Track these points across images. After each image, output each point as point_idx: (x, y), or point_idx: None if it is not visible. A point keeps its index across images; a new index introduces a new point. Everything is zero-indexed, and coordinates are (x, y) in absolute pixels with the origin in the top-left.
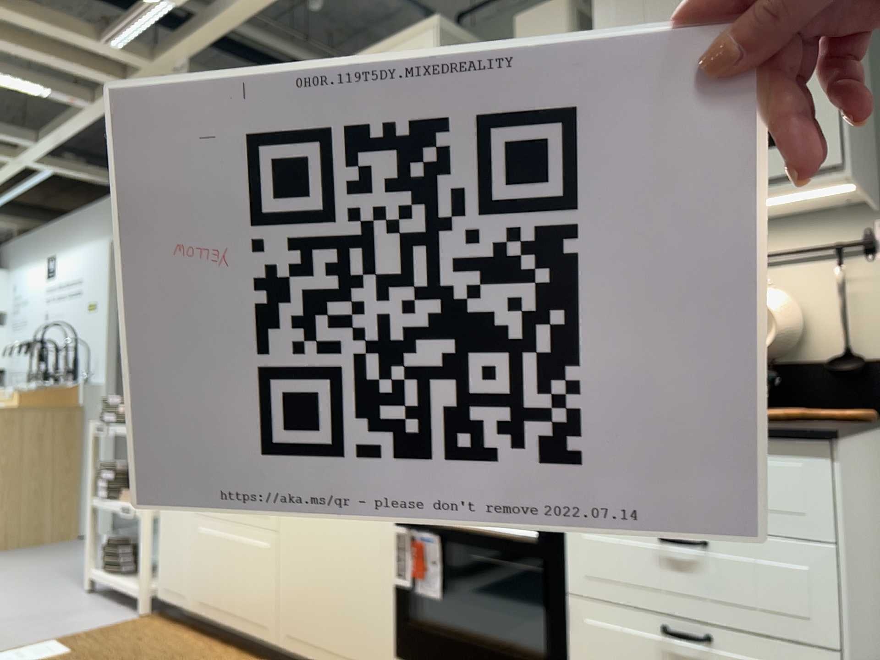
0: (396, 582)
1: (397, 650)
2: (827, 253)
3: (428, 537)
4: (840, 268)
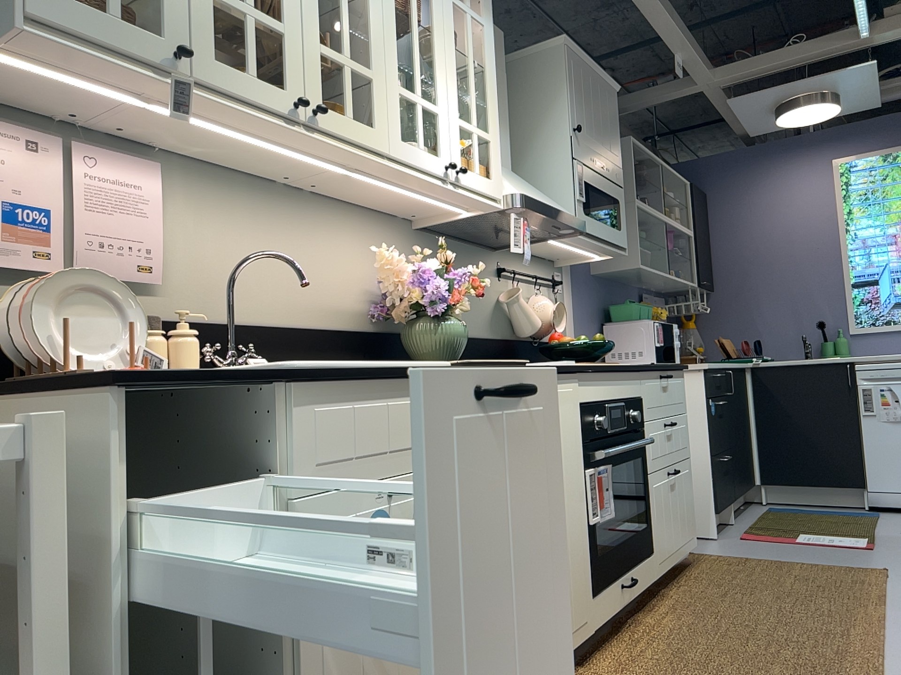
0: (586, 524)
1: (590, 589)
2: (547, 283)
3: (603, 469)
4: (553, 293)
